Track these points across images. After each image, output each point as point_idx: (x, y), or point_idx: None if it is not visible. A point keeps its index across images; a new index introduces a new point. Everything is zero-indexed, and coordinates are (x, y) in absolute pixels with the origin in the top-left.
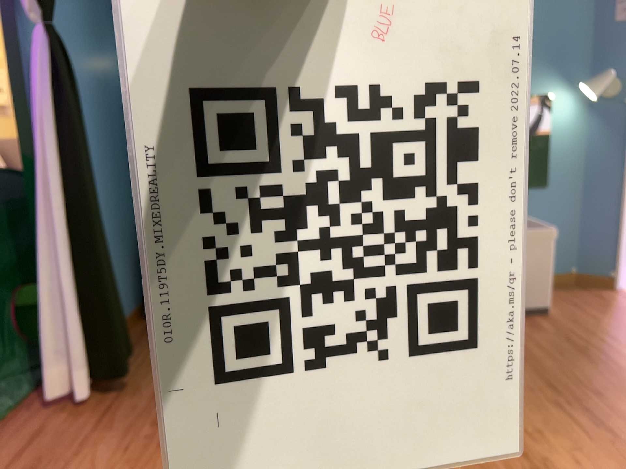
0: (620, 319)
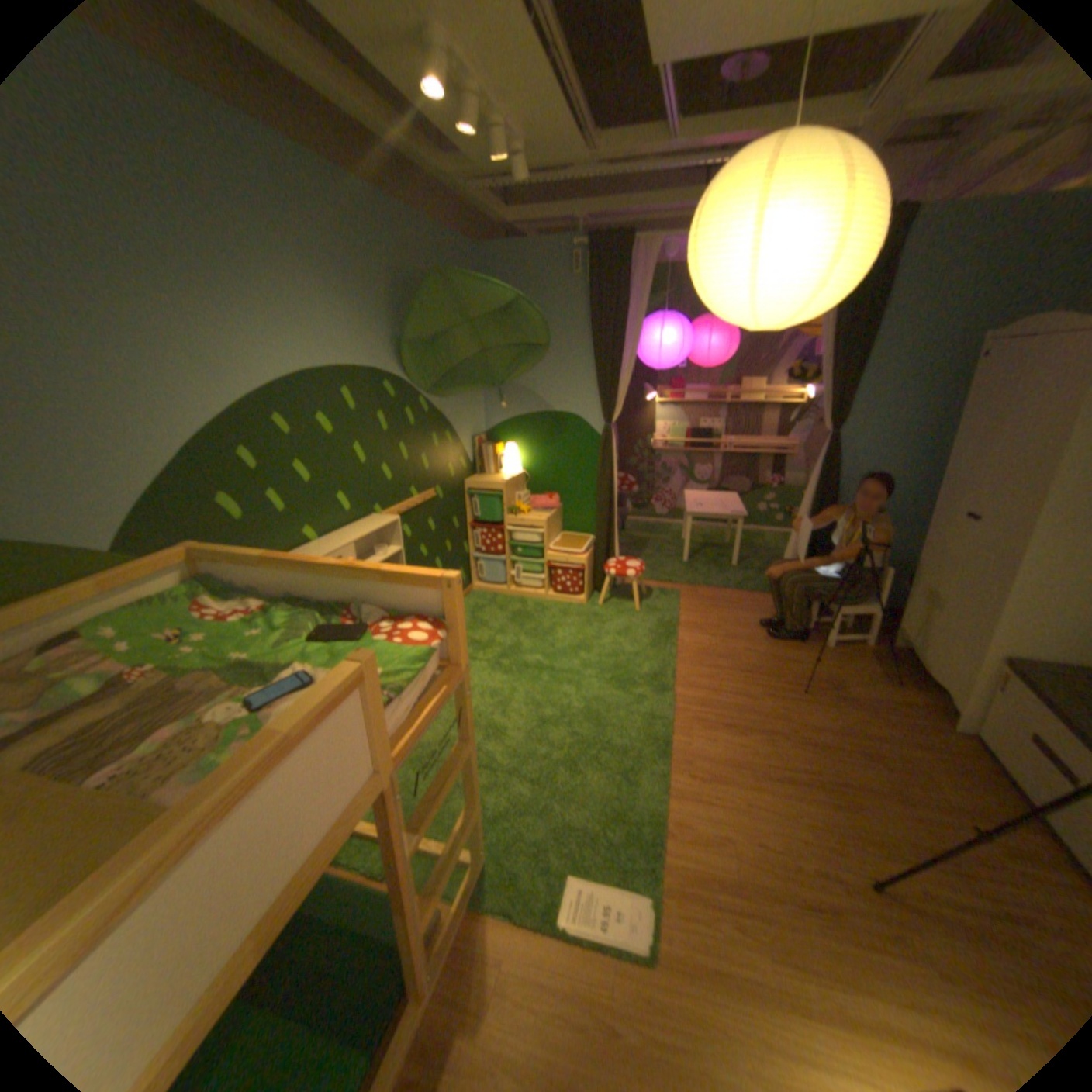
0: None
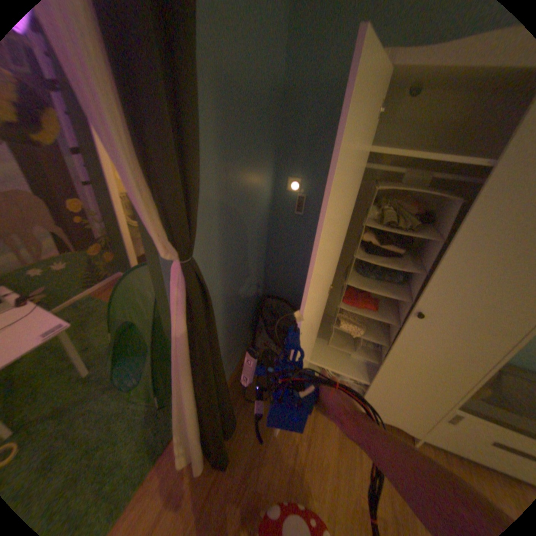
0: None
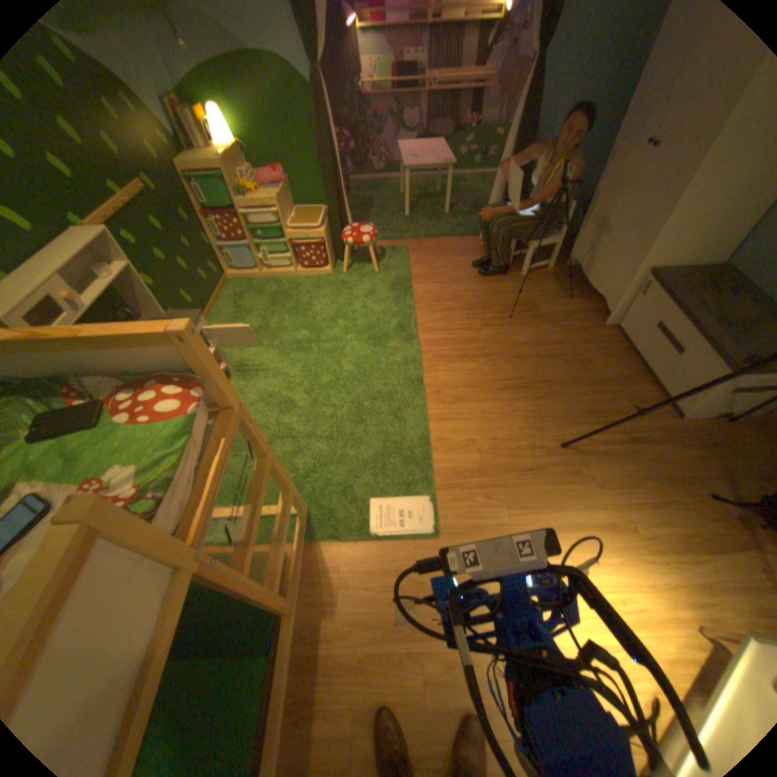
0: (693, 469)
